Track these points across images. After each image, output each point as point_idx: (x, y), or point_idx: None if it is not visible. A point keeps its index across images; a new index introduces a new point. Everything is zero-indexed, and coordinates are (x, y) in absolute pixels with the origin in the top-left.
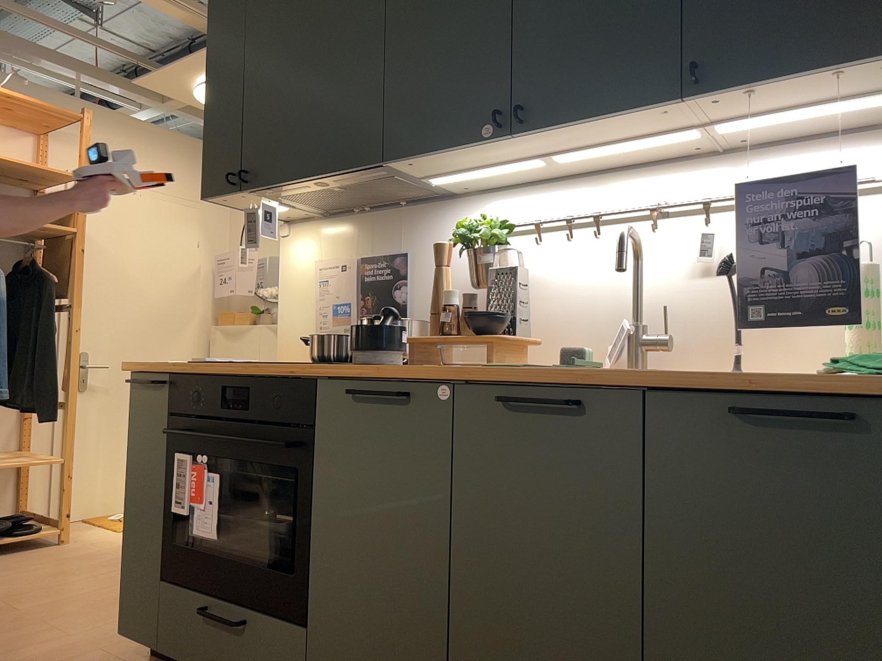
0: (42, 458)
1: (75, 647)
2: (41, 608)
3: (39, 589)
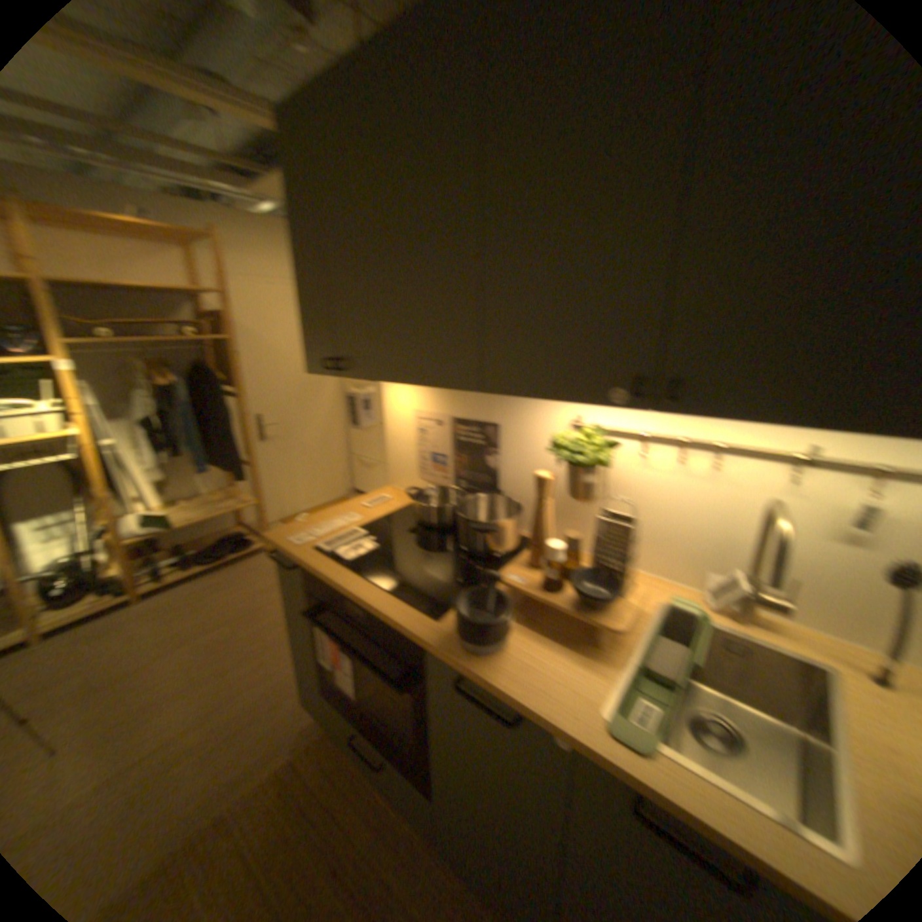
0: (240, 502)
1: (274, 690)
2: (252, 637)
3: (252, 610)
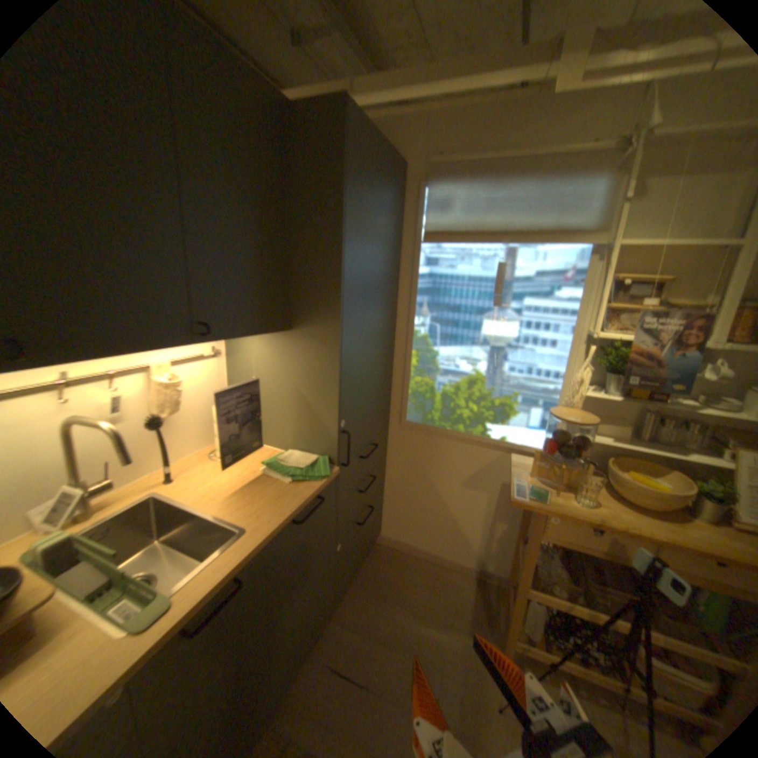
0: None
1: None
2: None
3: None
